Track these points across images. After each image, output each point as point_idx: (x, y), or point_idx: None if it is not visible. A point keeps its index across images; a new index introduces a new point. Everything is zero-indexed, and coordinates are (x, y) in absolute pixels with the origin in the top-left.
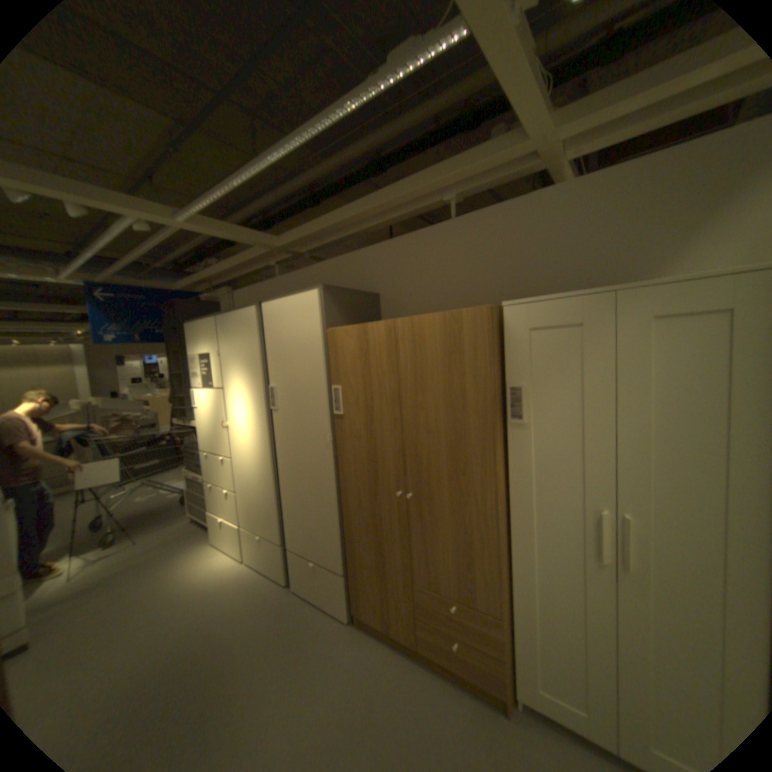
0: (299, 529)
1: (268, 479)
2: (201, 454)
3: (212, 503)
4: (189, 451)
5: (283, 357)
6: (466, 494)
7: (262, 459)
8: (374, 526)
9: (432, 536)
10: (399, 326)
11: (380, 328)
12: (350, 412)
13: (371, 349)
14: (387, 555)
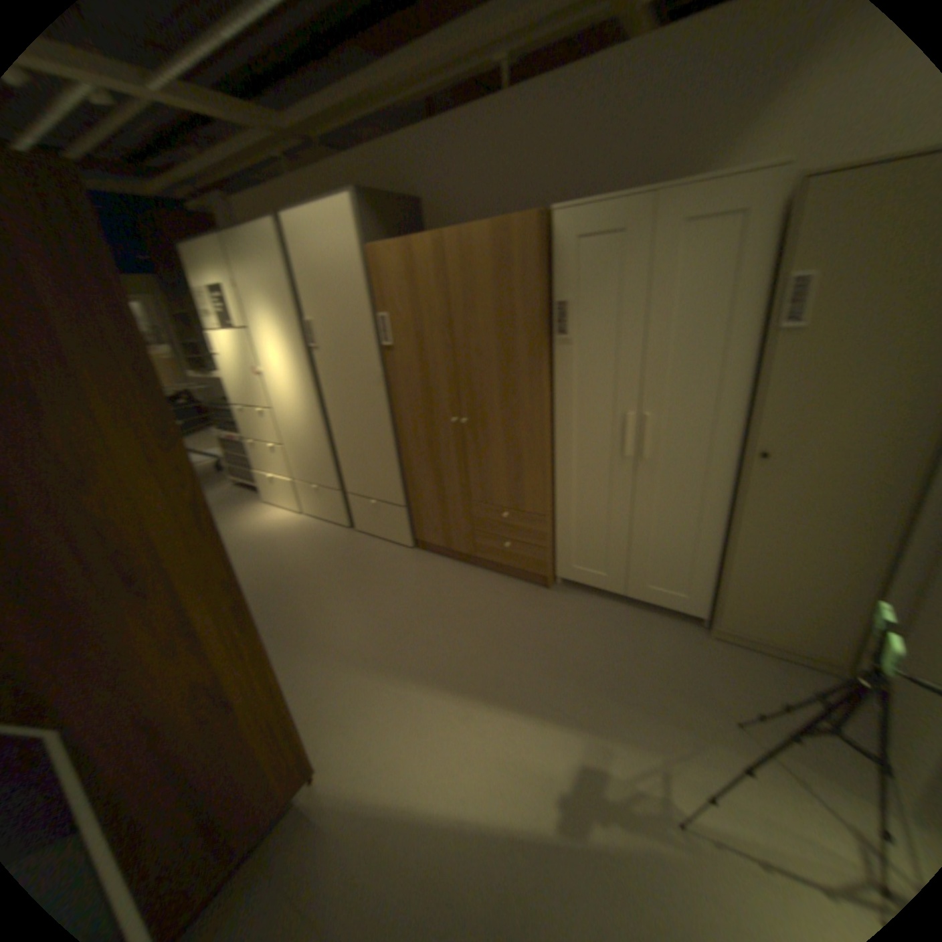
0: (355, 470)
1: (315, 425)
2: (230, 409)
3: (254, 460)
4: (213, 409)
5: (312, 283)
6: (513, 412)
7: (304, 405)
8: (430, 455)
9: (484, 455)
10: (443, 237)
11: (422, 241)
12: (397, 342)
13: (414, 267)
14: (444, 480)
